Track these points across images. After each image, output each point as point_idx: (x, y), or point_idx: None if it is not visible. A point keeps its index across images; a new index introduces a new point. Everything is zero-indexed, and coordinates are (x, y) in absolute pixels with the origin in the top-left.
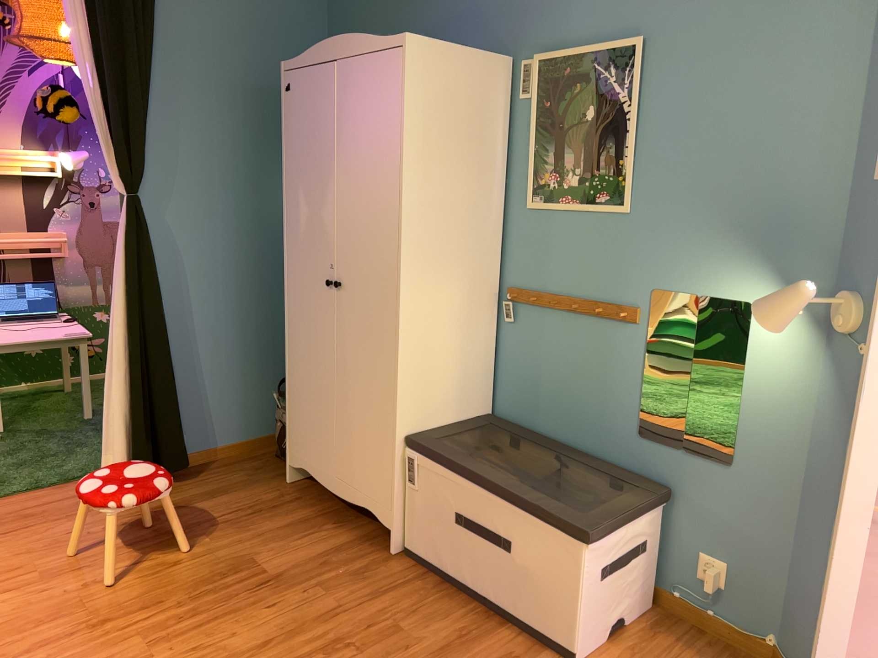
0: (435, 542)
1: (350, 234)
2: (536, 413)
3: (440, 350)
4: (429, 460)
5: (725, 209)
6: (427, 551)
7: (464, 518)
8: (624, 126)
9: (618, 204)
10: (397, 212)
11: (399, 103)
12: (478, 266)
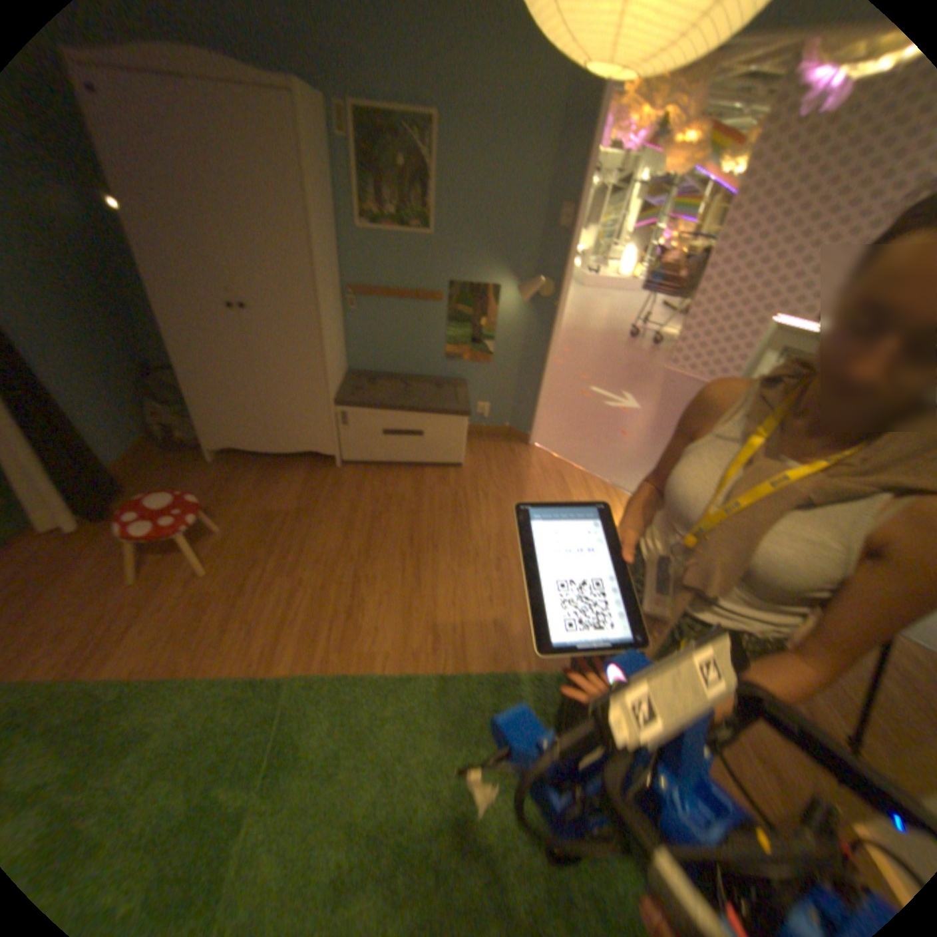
0: (365, 448)
1: (231, 259)
2: (379, 361)
3: (332, 338)
4: (356, 407)
5: (487, 234)
6: (360, 455)
7: (387, 429)
8: (425, 173)
9: (424, 228)
10: (308, 245)
11: (296, 147)
12: (333, 274)
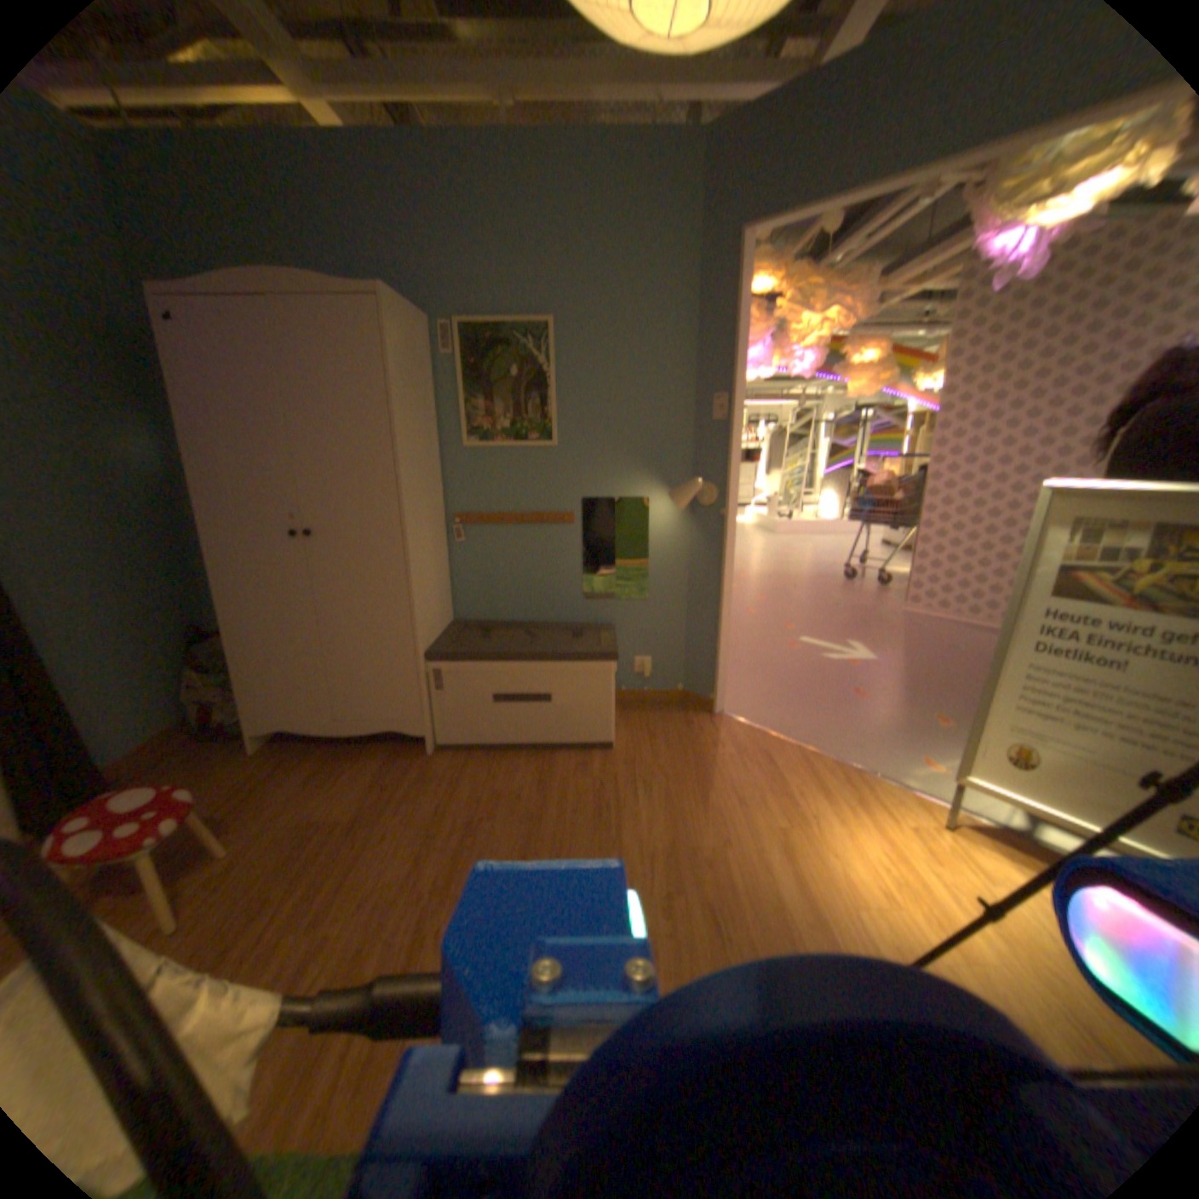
0: (469, 726)
1: (304, 483)
2: (496, 608)
3: (427, 575)
4: (455, 664)
5: (623, 441)
6: (462, 736)
7: (499, 694)
8: (544, 382)
9: (546, 440)
10: (392, 456)
11: (381, 351)
12: (433, 500)
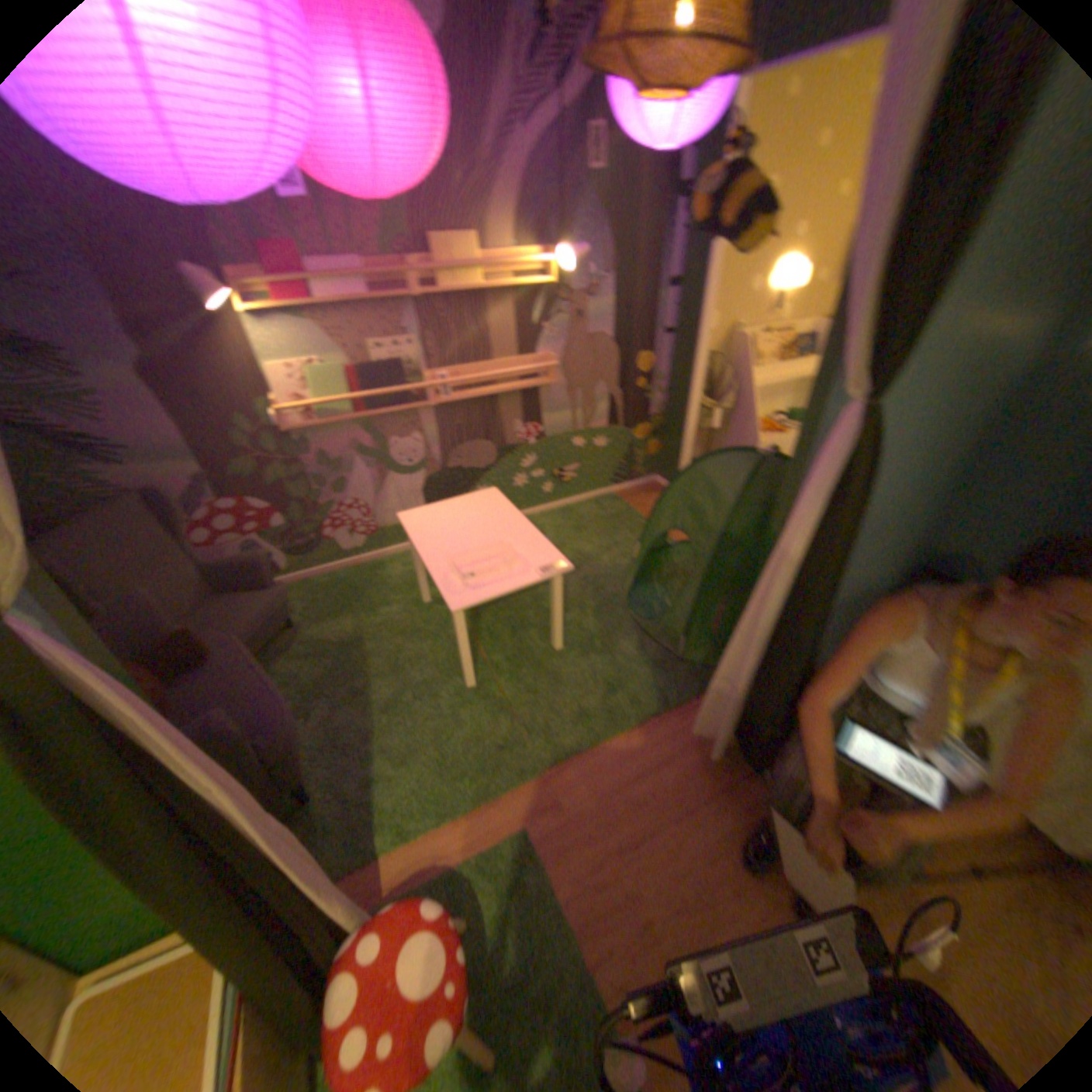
0: None
1: None
2: None
3: None
4: None
5: None
6: None
7: None
8: None
9: None
10: None
11: None
12: None
